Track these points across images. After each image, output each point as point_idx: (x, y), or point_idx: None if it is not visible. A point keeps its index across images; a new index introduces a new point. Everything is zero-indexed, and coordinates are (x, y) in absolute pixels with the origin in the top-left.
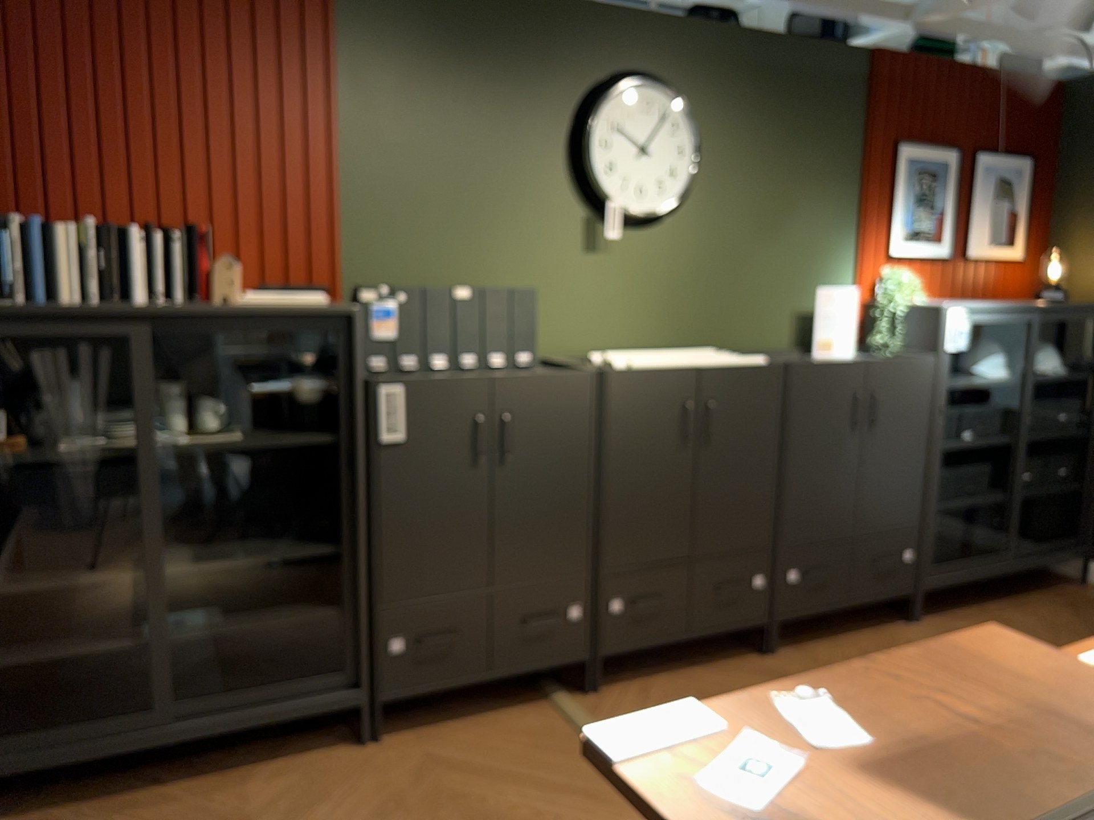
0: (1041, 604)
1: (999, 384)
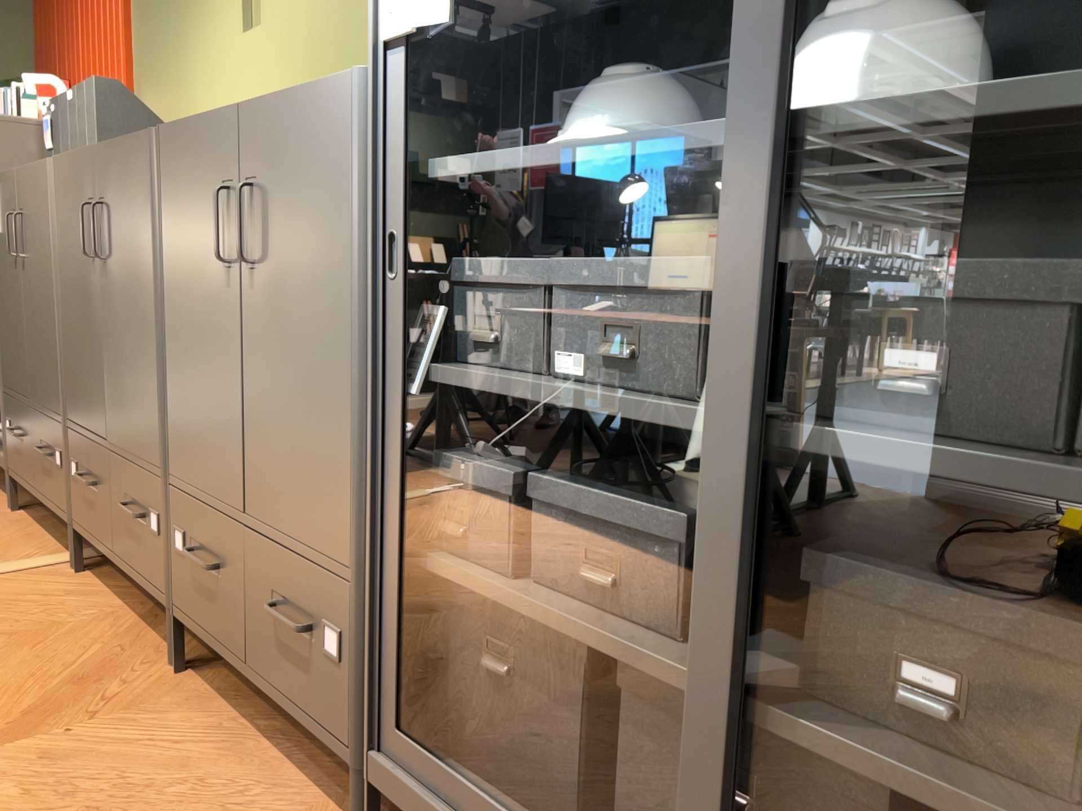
0: None
1: (641, 151)
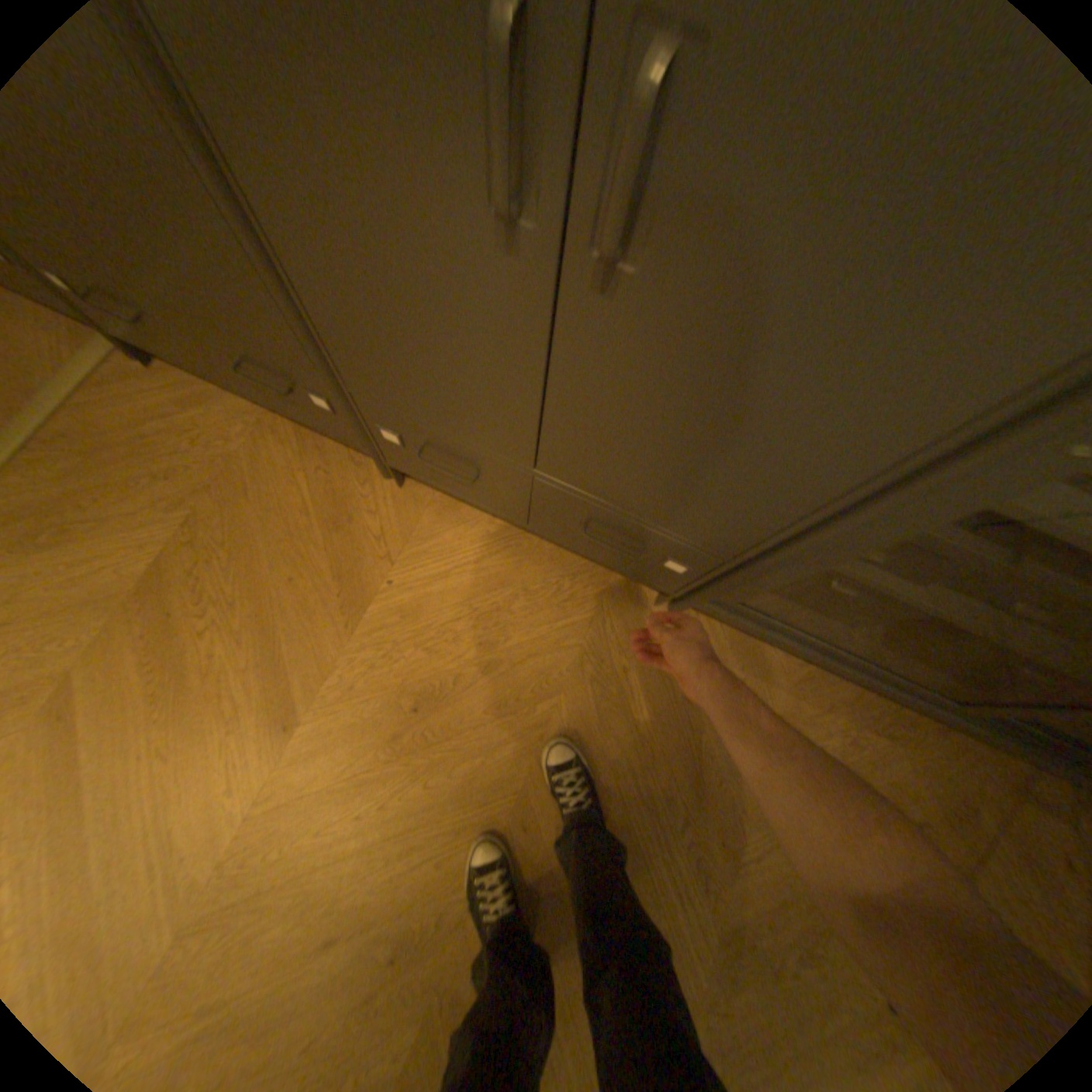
0: (927, 752)
1: None
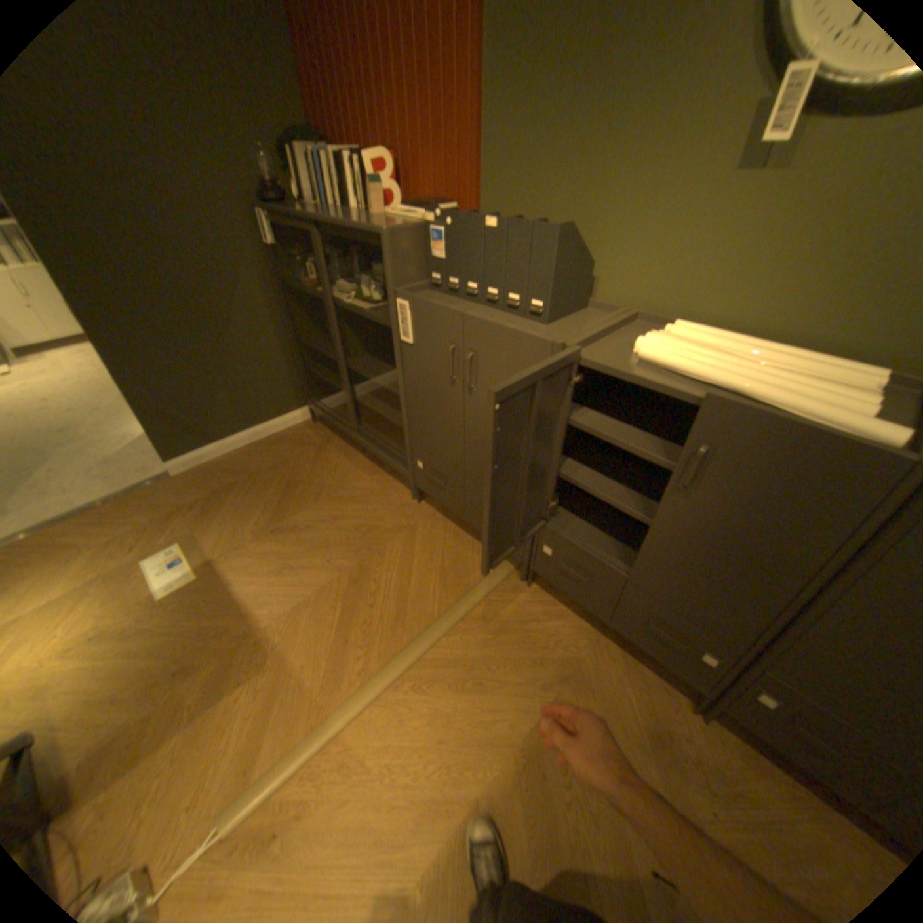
0: None
1: None
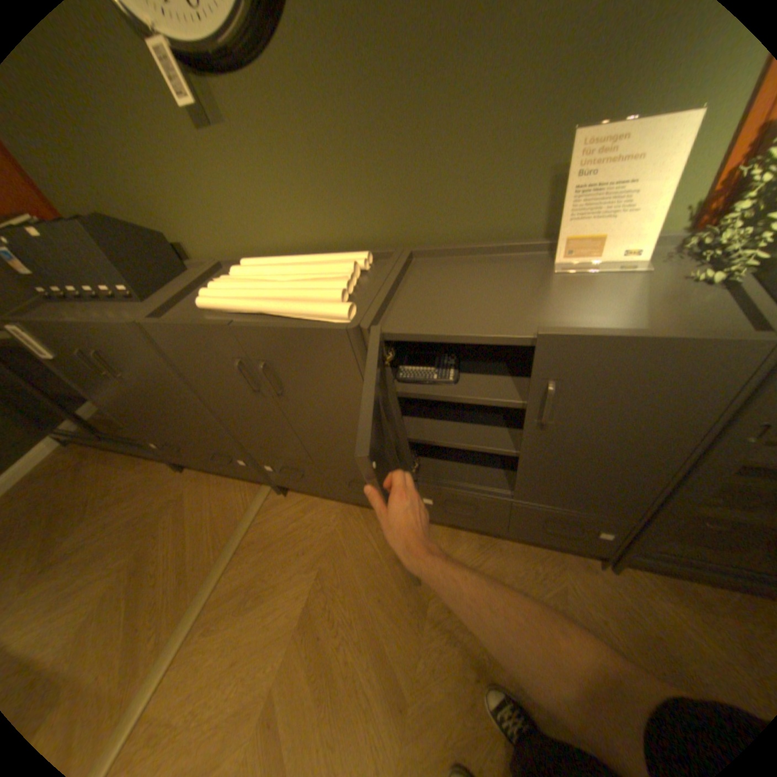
0: None
1: None
